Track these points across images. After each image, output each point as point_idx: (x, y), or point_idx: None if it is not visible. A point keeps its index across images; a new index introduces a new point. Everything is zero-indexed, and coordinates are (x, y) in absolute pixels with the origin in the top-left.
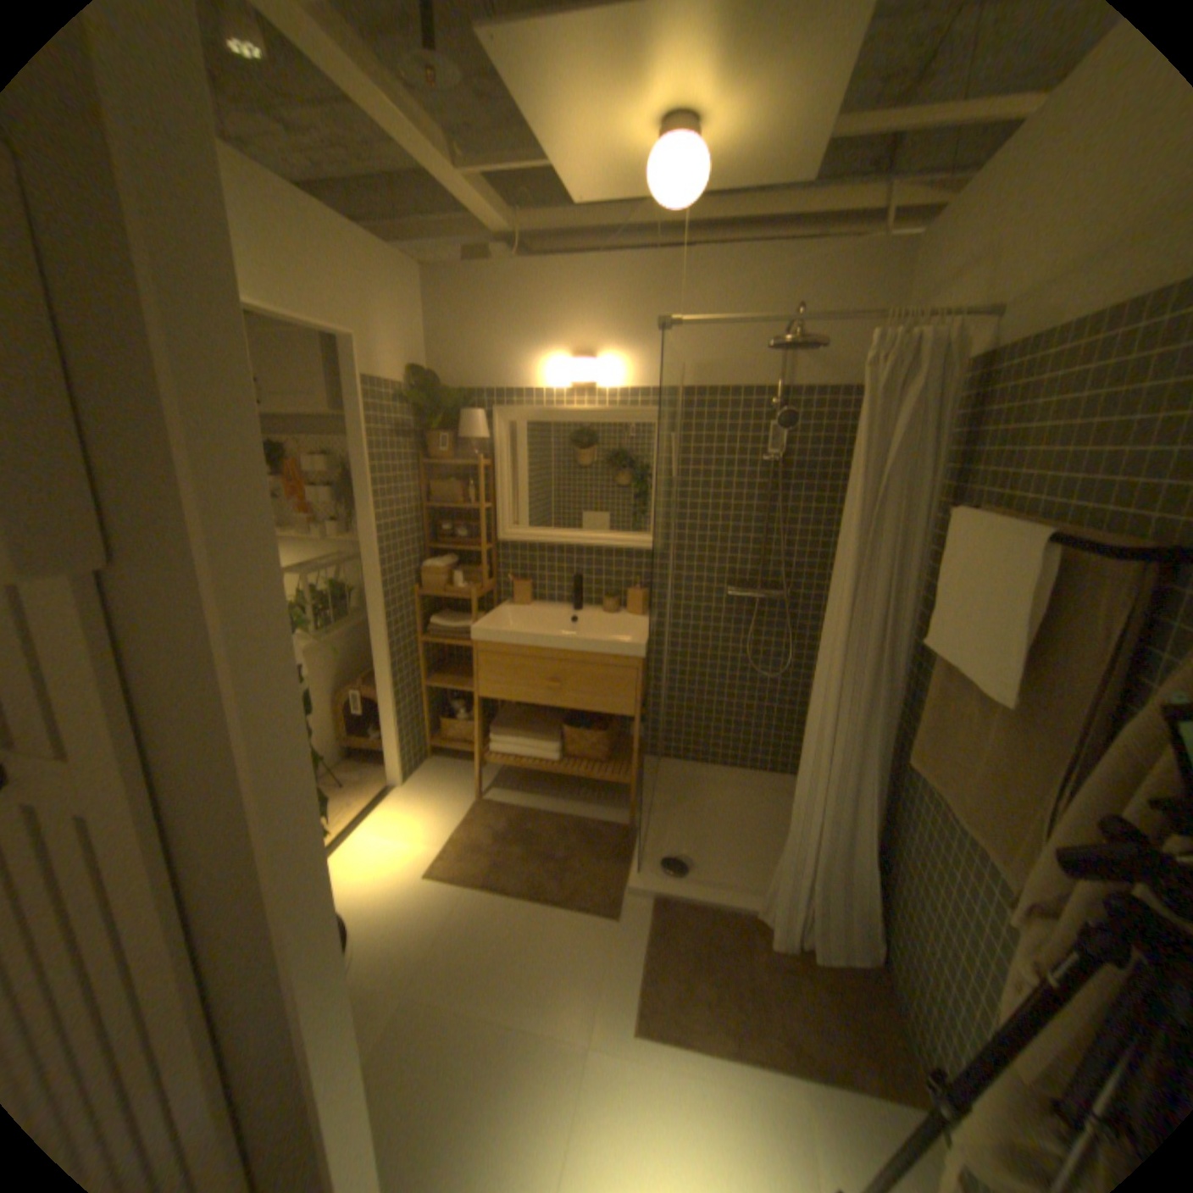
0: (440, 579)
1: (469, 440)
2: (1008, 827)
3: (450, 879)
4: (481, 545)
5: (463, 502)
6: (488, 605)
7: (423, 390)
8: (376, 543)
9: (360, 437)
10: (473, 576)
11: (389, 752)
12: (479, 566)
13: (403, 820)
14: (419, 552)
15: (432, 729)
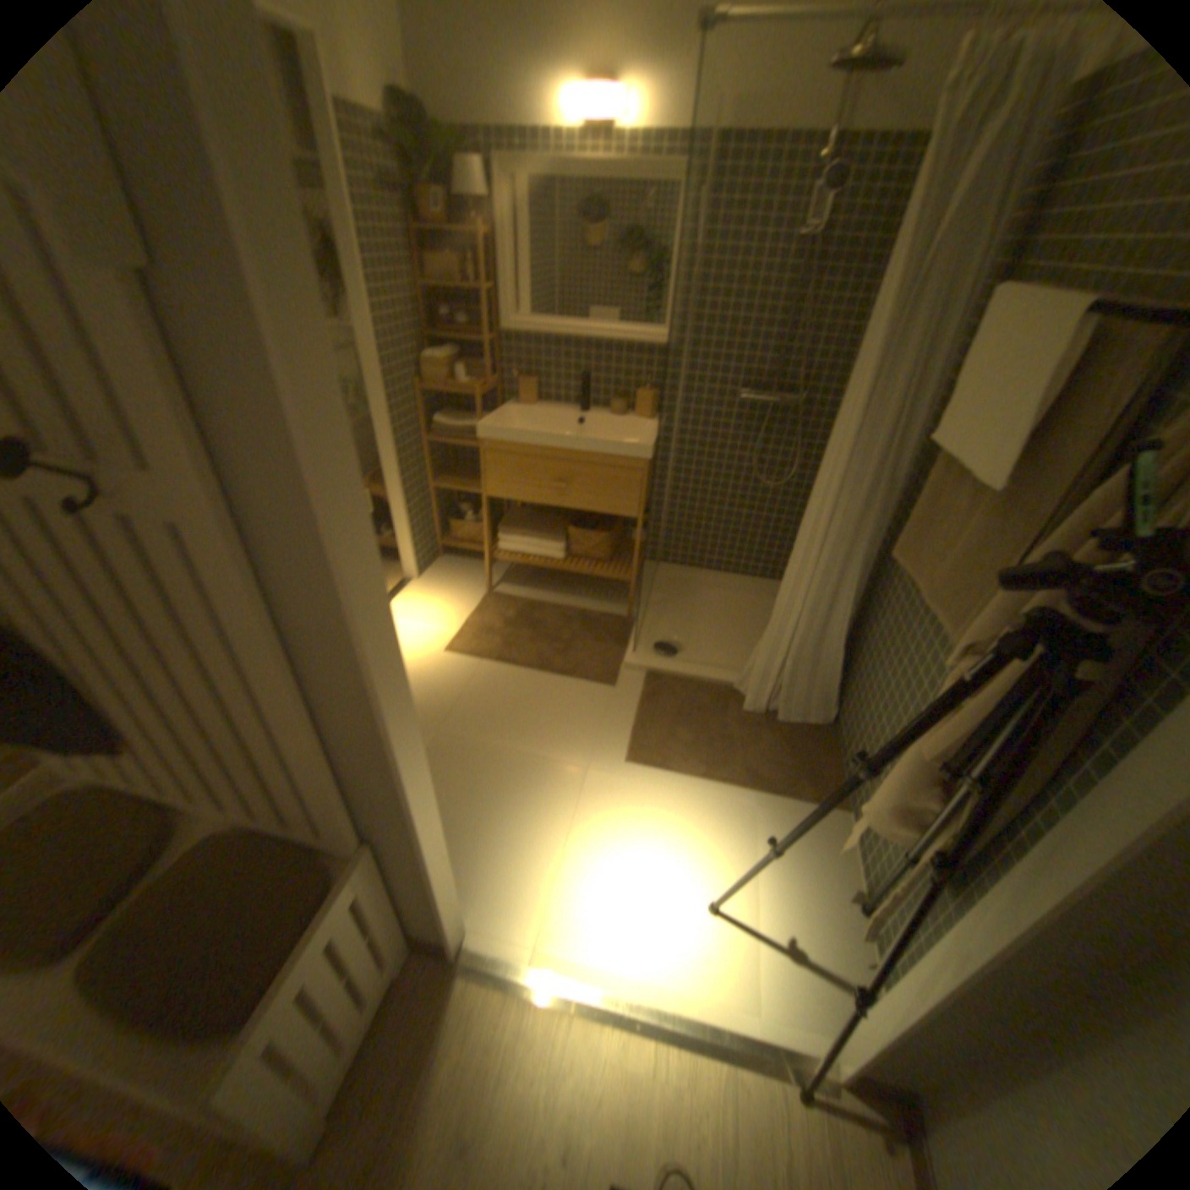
0: (443, 371)
1: (465, 198)
2: (965, 597)
3: (470, 651)
4: (484, 333)
5: (462, 279)
6: (494, 402)
7: (408, 123)
8: (373, 324)
9: (342, 185)
10: (476, 369)
11: (405, 546)
12: (482, 358)
13: (424, 604)
14: (418, 339)
15: (443, 527)
